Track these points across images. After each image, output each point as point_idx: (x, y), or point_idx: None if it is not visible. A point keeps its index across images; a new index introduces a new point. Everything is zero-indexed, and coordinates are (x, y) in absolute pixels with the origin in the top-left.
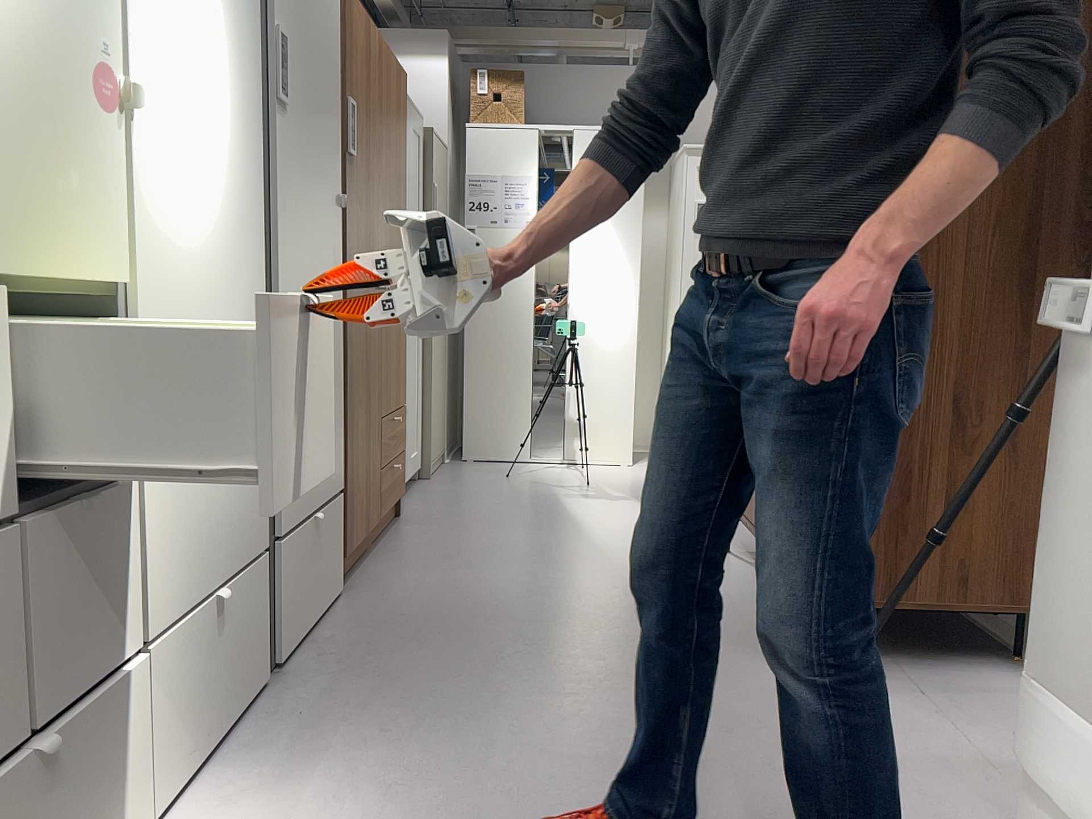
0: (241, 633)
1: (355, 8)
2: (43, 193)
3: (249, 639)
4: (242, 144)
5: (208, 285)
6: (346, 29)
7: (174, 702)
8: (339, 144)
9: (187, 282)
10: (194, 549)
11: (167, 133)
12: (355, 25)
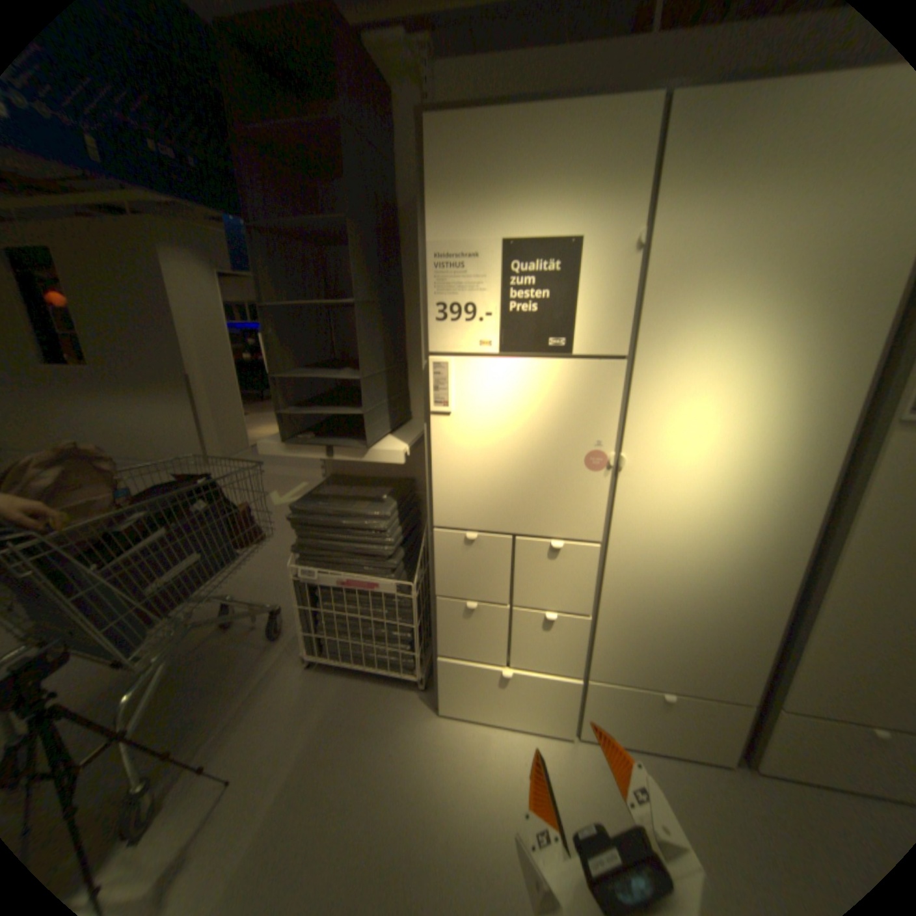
0: (700, 728)
1: None
2: (548, 508)
3: (713, 736)
4: (800, 465)
5: (707, 550)
6: None
7: (611, 713)
8: None
9: (676, 547)
10: (651, 667)
11: (669, 473)
12: None
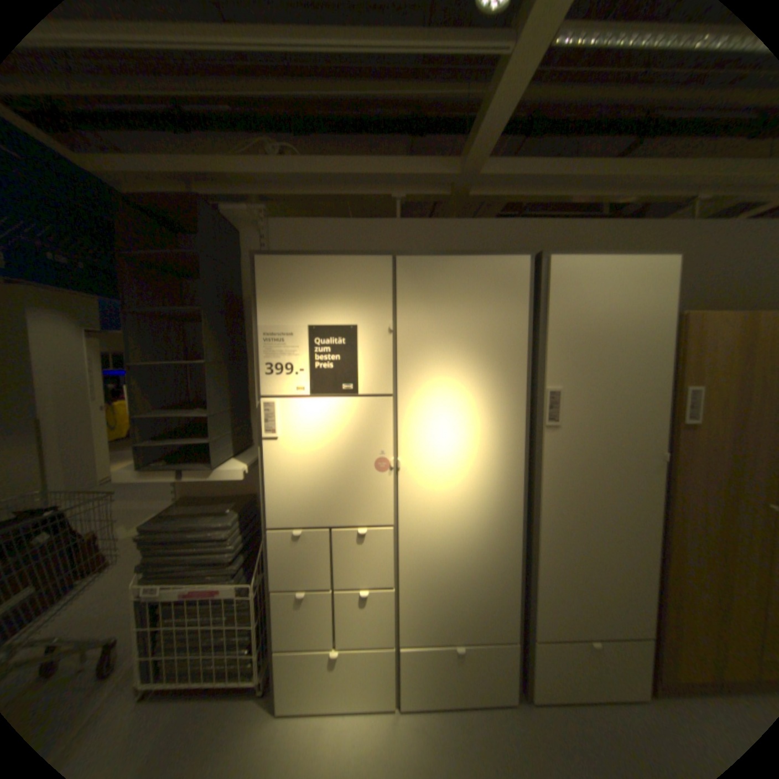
0: (486, 672)
1: (716, 320)
2: (353, 502)
3: (496, 678)
4: (503, 457)
5: (462, 521)
6: (690, 343)
7: (419, 675)
8: (669, 421)
9: (443, 522)
10: (443, 624)
11: (430, 469)
12: (715, 331)
